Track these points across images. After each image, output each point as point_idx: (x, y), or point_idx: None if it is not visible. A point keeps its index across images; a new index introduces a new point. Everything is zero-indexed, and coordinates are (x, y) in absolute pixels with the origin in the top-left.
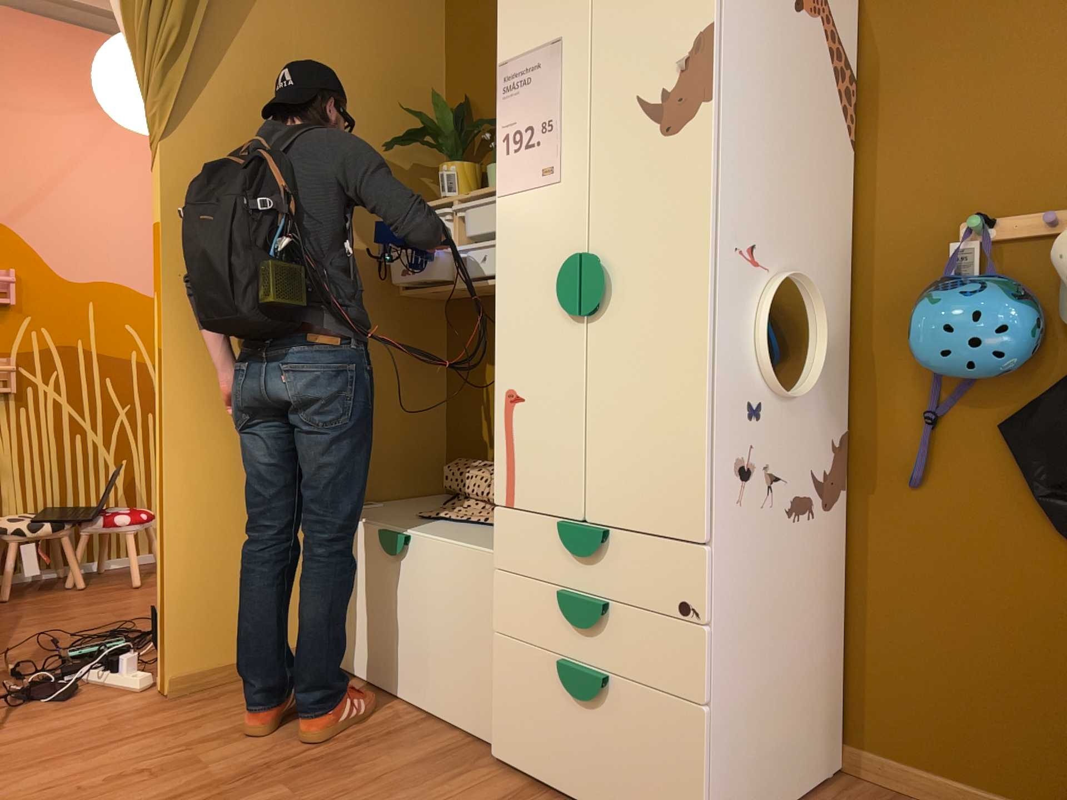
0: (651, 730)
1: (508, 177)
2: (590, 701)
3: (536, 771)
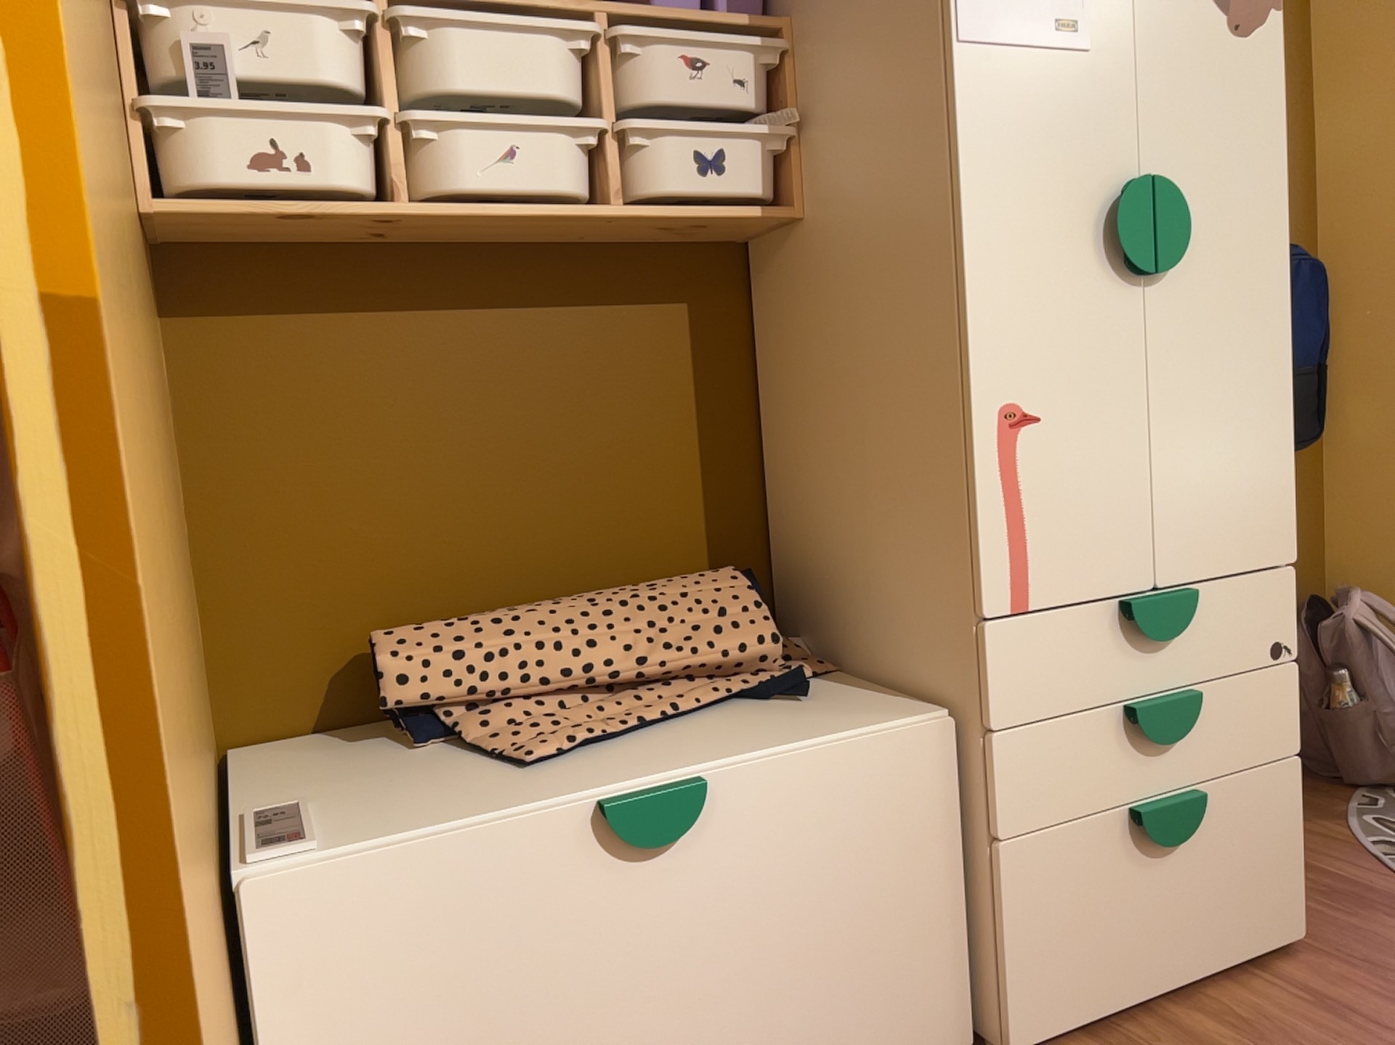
0: (1248, 821)
1: (986, 12)
2: (1191, 834)
3: (1097, 1005)
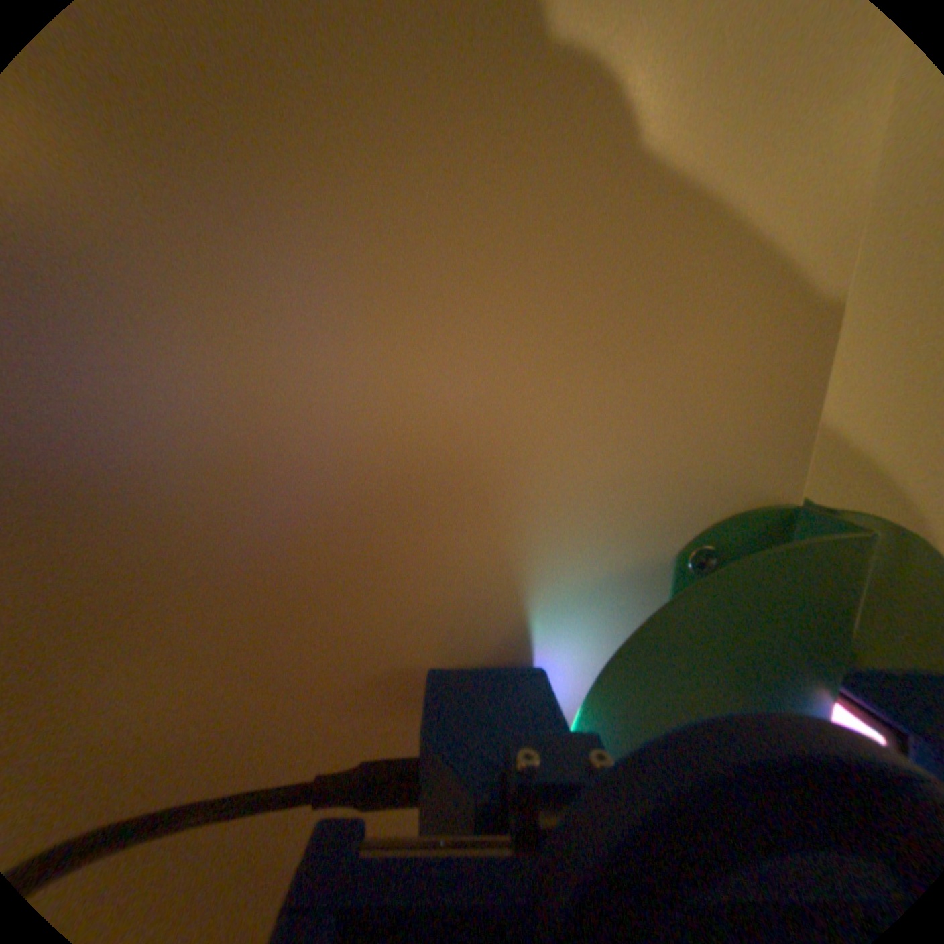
0: None
1: None
2: None
3: None
